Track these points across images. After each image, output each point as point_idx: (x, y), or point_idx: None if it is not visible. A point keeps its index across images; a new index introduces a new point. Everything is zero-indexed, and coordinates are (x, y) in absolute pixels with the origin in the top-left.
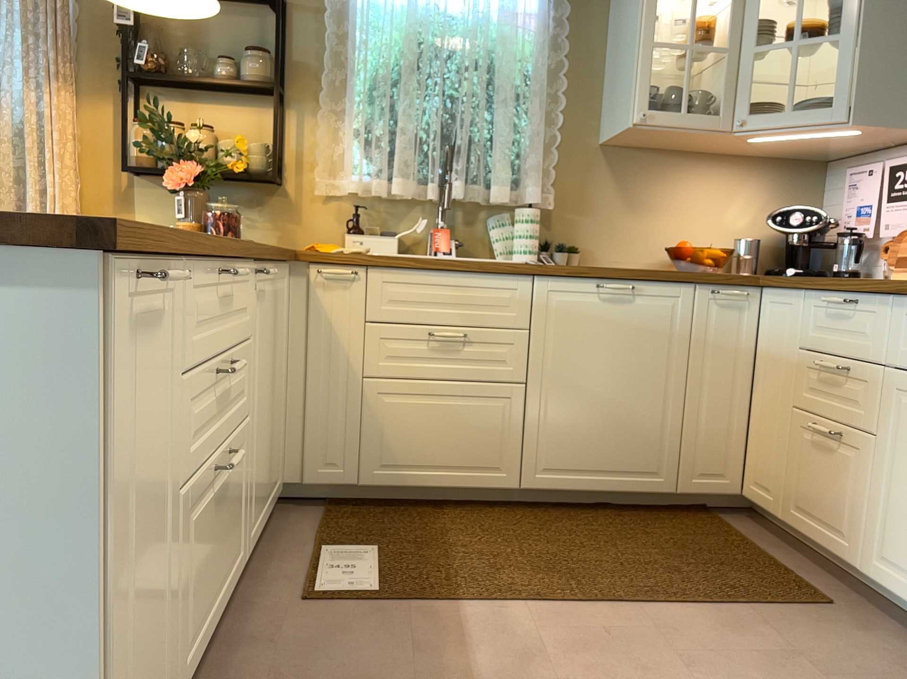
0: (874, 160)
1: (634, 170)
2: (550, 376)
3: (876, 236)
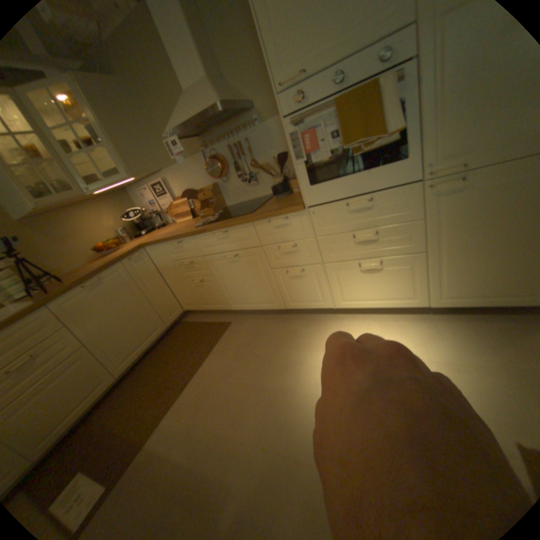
0: (141, 184)
1: (45, 224)
2: (91, 334)
3: (160, 209)
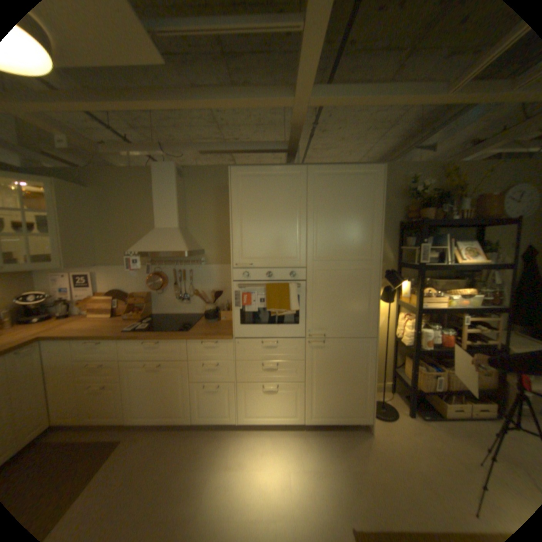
0: (60, 269)
1: None
2: None
3: (69, 298)
